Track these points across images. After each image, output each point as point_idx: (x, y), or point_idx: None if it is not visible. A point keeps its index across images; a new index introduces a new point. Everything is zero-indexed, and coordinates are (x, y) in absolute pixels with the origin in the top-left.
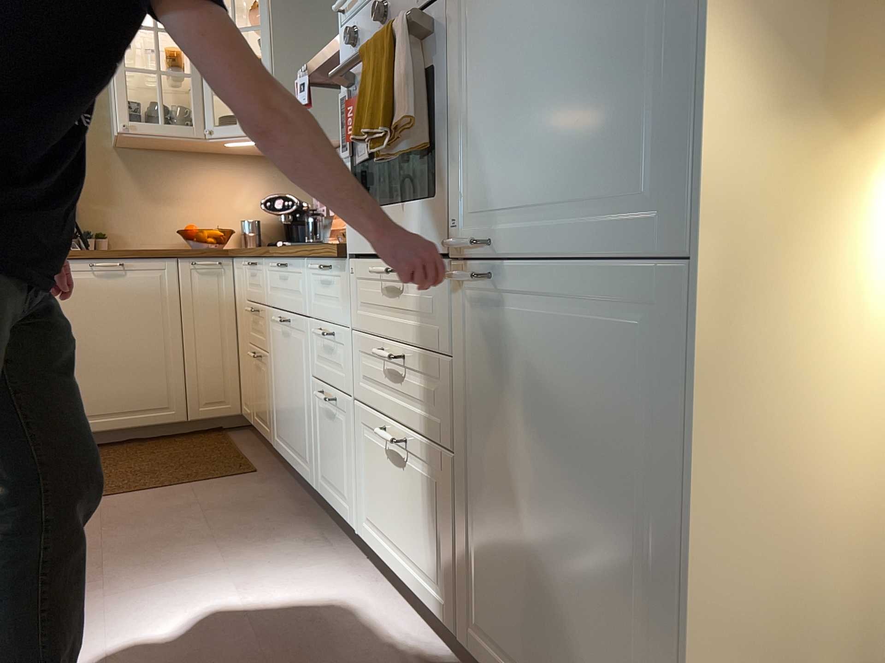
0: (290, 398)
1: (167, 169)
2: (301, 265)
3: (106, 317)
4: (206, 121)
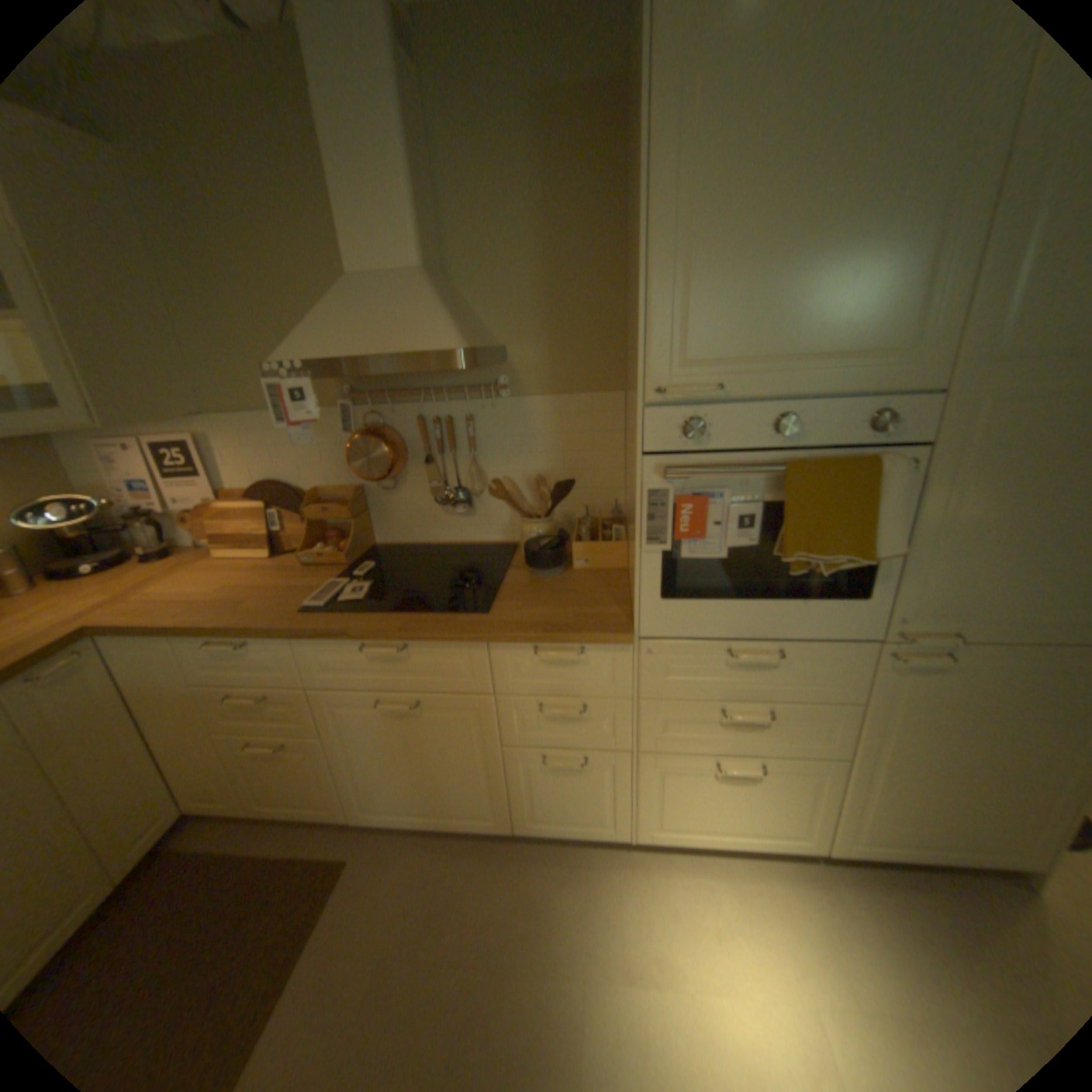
0: (423, 773)
1: None
2: (467, 646)
3: None
4: None
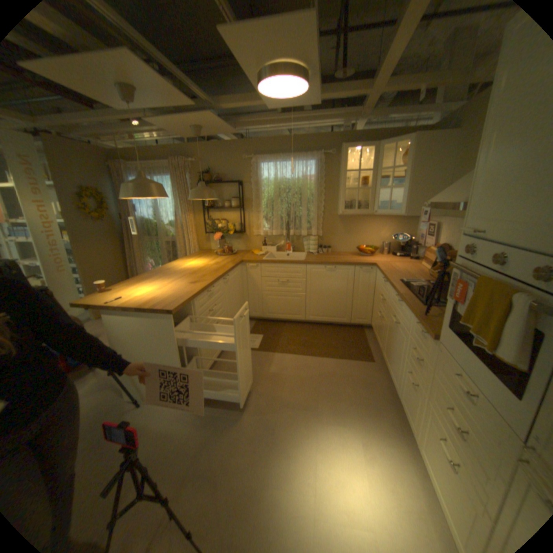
0: (394, 351)
1: (355, 221)
2: (410, 311)
3: (327, 285)
4: (374, 207)
